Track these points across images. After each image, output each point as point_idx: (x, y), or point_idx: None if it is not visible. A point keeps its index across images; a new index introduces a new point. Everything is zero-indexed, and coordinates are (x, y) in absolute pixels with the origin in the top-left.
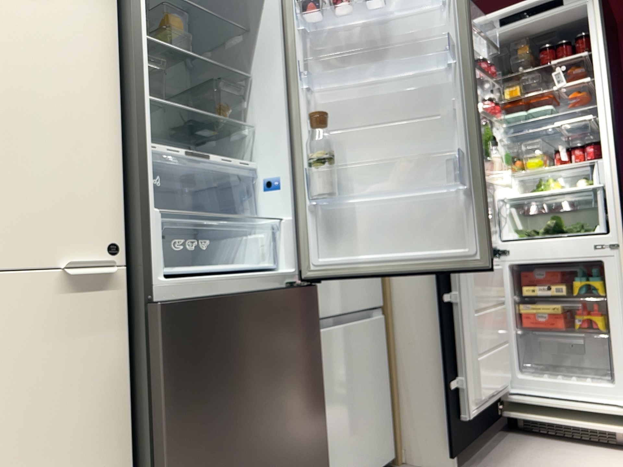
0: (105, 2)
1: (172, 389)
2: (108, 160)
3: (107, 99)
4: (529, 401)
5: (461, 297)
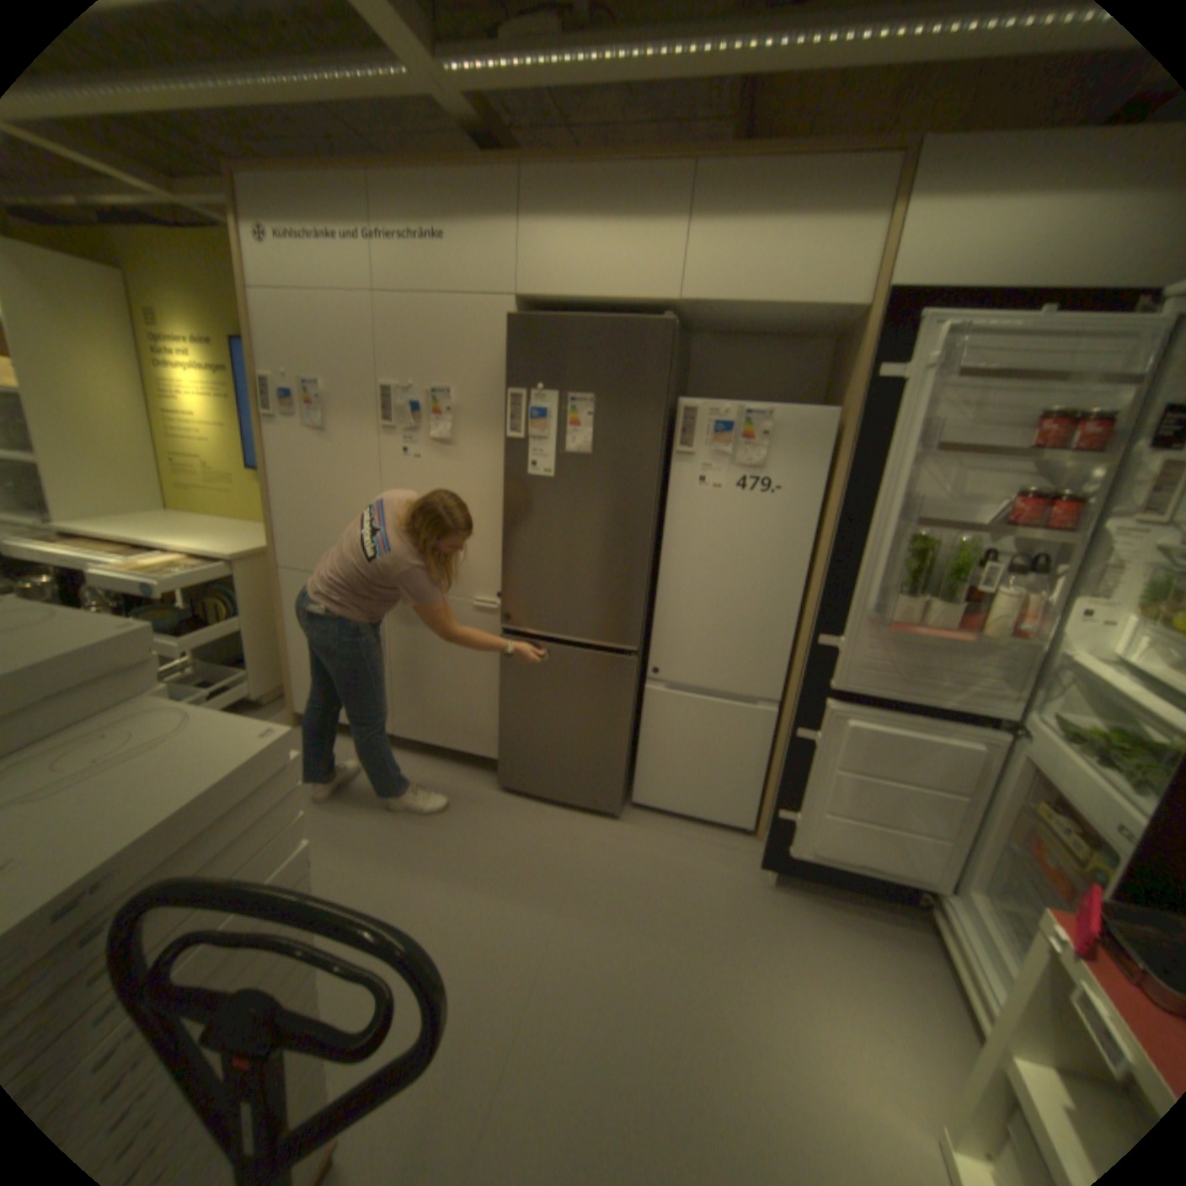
0: (505, 449)
1: (506, 677)
2: (502, 546)
3: (503, 511)
4: (952, 926)
5: (822, 744)
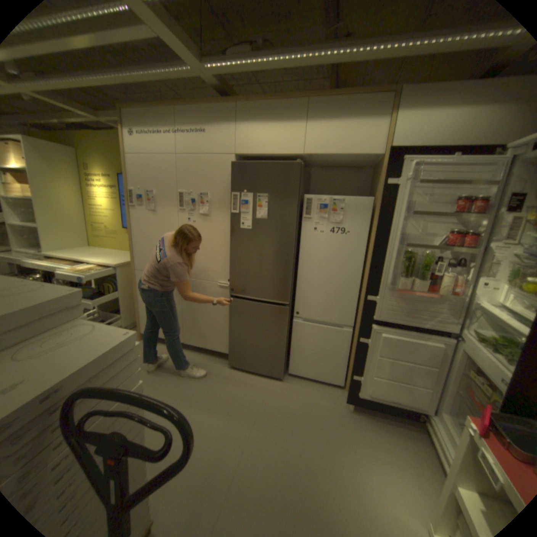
0: (231, 217)
1: (232, 316)
2: (230, 259)
3: (230, 244)
4: (434, 430)
5: (371, 345)
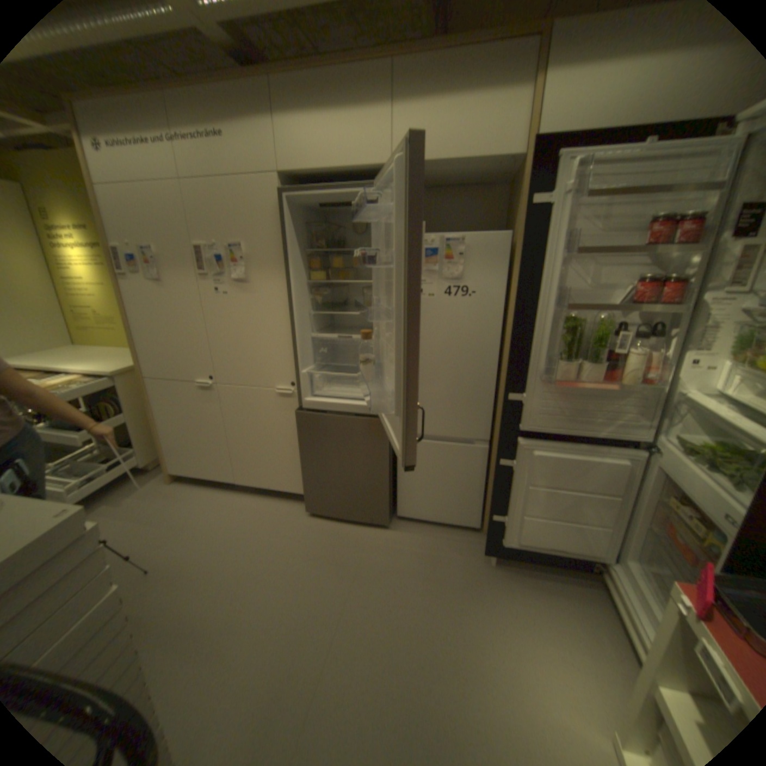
0: (283, 282)
1: (302, 439)
2: (290, 350)
3: (288, 325)
4: (616, 585)
5: (517, 468)
